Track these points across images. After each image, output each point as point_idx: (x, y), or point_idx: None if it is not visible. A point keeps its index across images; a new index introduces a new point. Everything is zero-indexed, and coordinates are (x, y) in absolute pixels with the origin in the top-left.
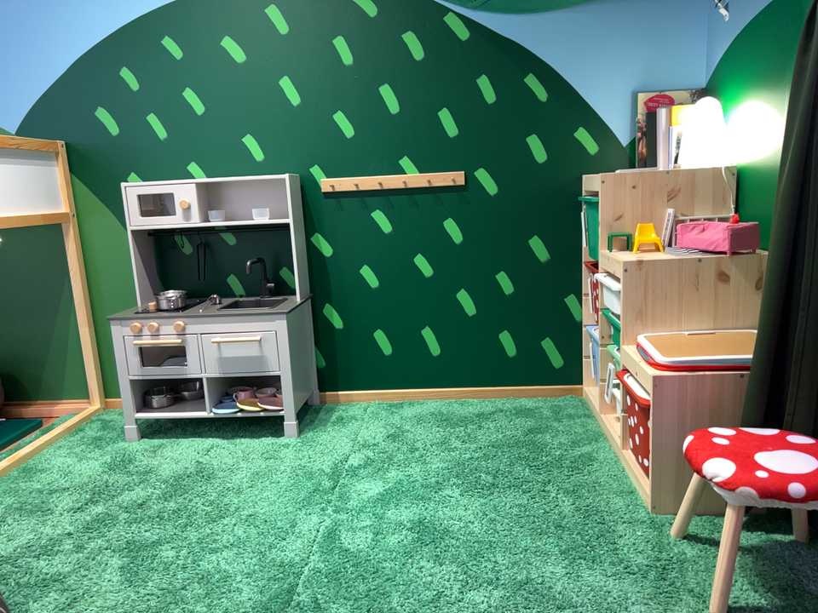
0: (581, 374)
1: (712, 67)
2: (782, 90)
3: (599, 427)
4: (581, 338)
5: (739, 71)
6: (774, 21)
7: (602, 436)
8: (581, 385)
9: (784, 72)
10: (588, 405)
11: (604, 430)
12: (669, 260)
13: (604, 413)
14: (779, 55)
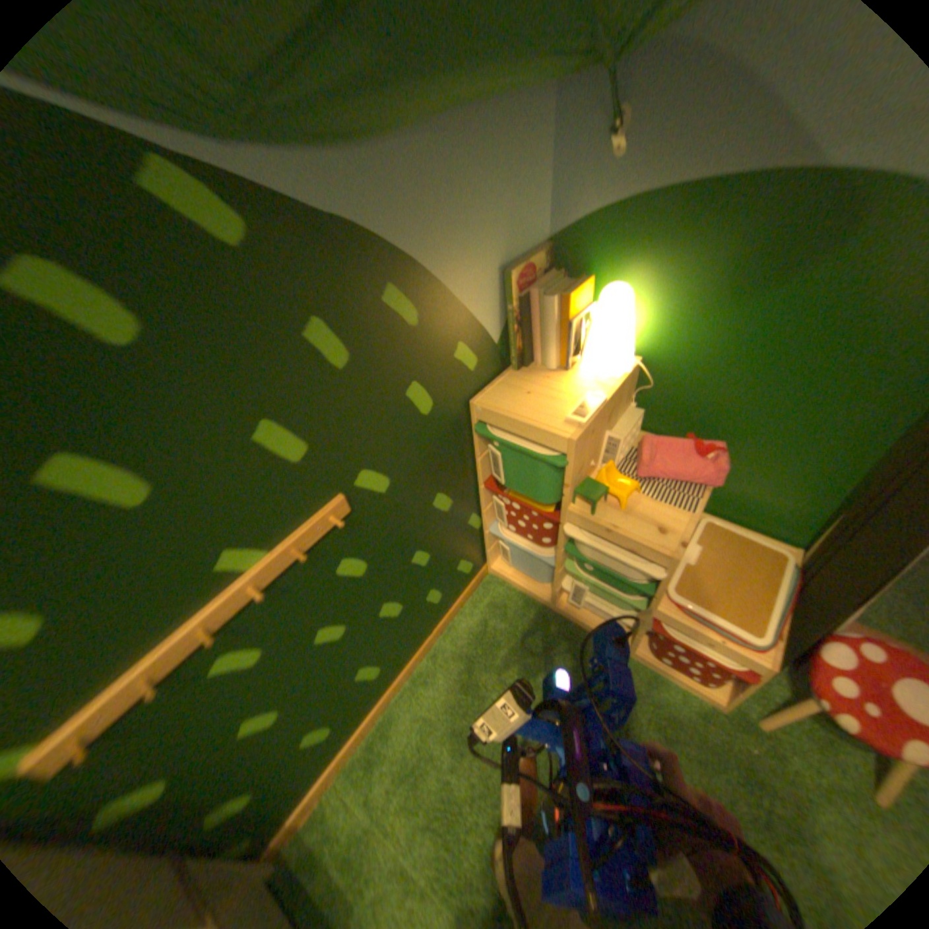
0: (486, 559)
1: (579, 218)
2: (768, 305)
3: (558, 615)
4: (484, 538)
5: (655, 246)
6: (770, 205)
7: (574, 626)
8: (487, 566)
9: (777, 284)
10: (512, 586)
11: (568, 618)
12: (695, 525)
13: (556, 601)
14: (769, 258)
